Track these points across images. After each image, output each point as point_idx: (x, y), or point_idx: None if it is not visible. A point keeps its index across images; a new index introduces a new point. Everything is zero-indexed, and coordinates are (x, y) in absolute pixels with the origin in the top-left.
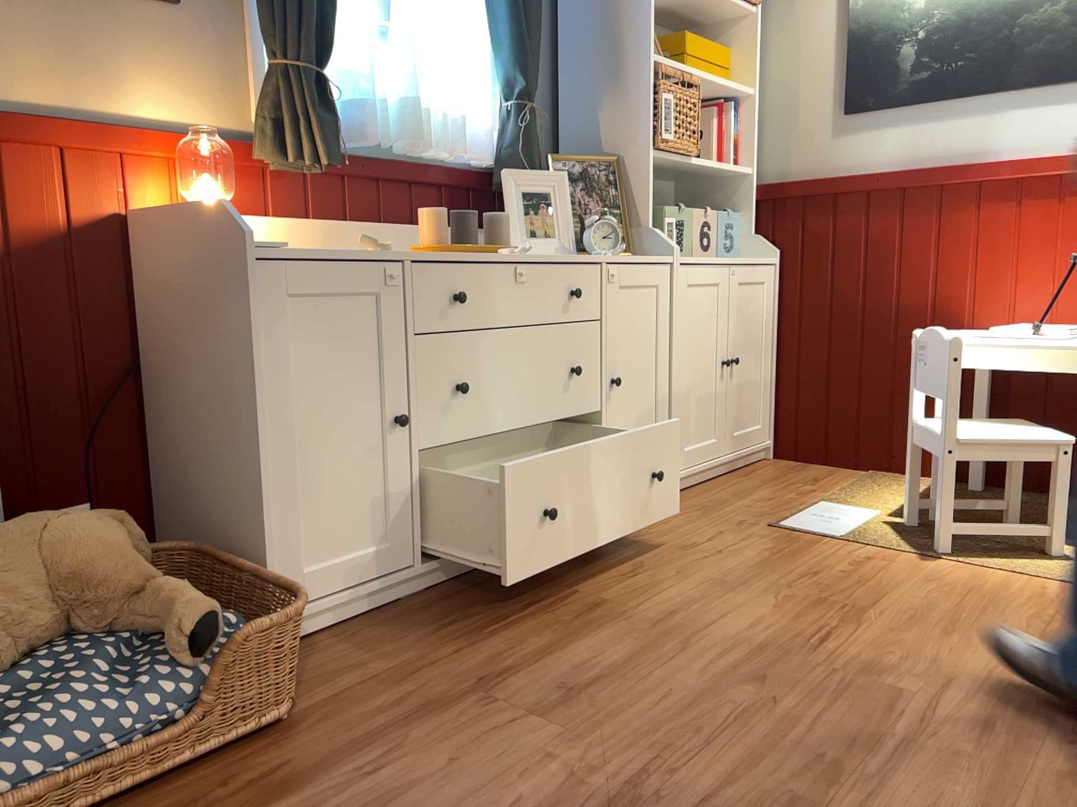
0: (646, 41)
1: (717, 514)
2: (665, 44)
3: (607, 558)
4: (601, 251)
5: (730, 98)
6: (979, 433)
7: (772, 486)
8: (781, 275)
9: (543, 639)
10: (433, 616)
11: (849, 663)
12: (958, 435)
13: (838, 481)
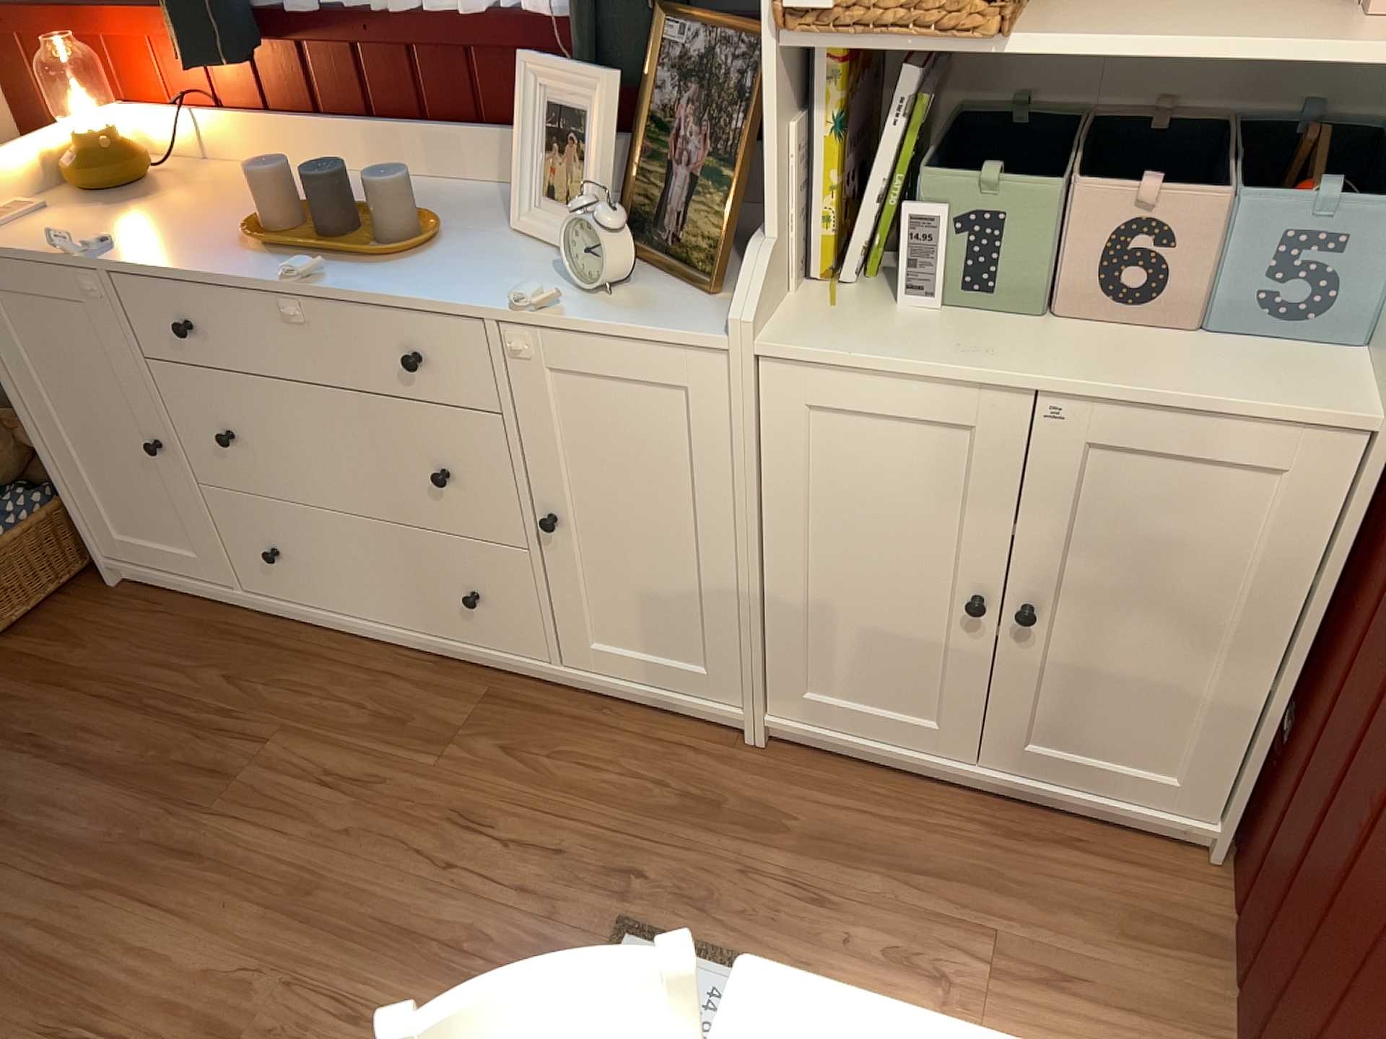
0: None
1: (668, 830)
2: None
3: (400, 740)
4: (519, 289)
5: None
6: None
7: (933, 894)
8: None
9: (126, 752)
10: (199, 648)
11: None
12: None
13: (1078, 1035)
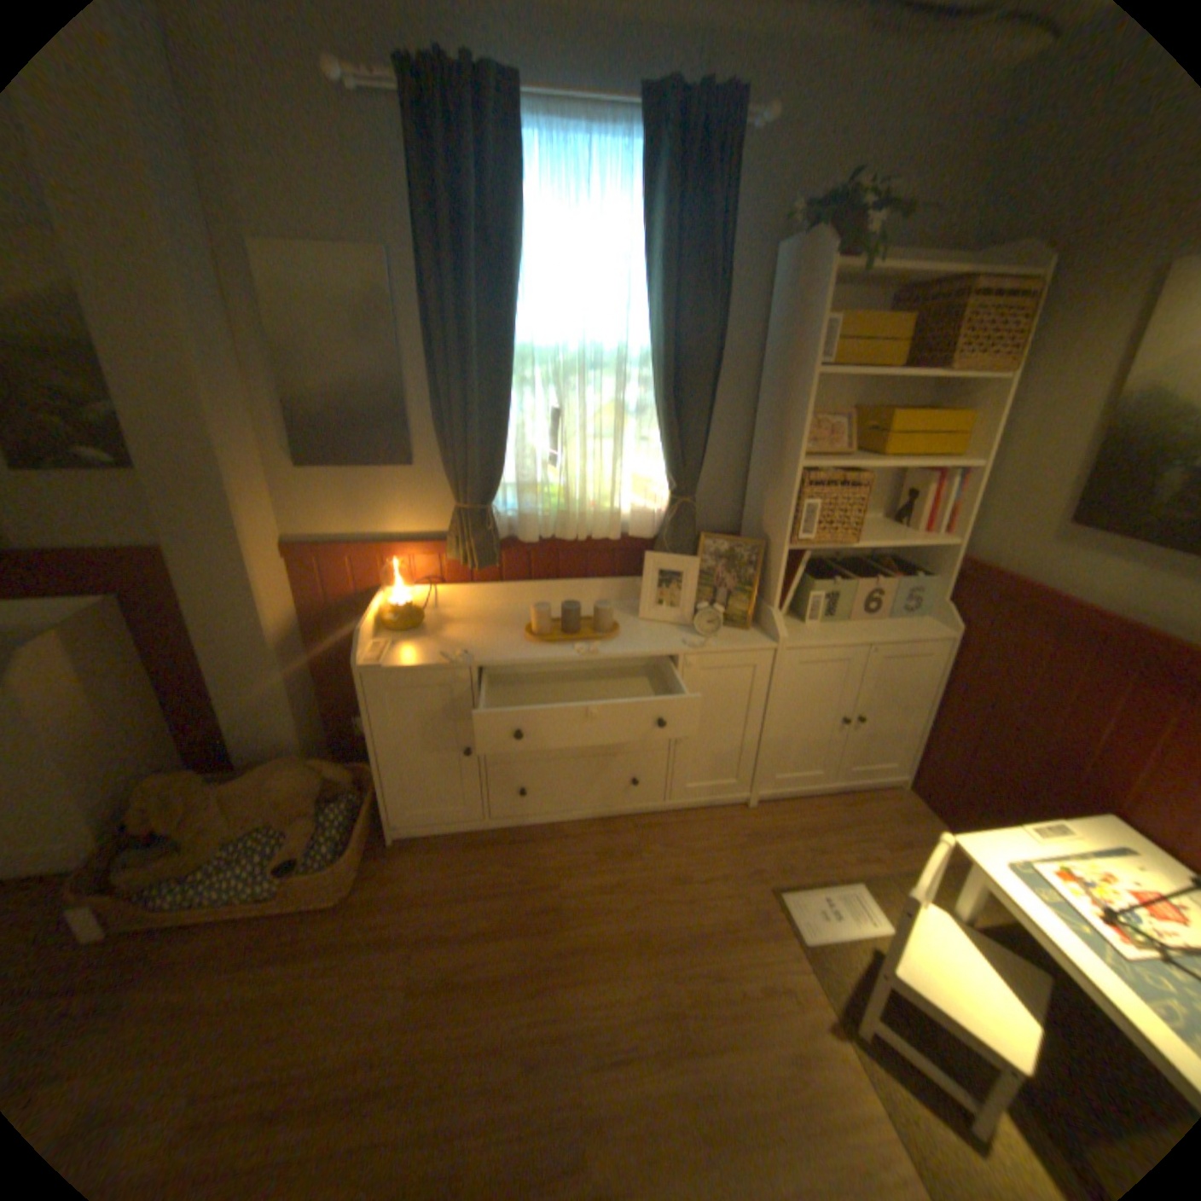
0: (798, 451)
1: (753, 853)
2: (877, 417)
3: (617, 862)
4: (687, 642)
5: (963, 463)
6: (937, 985)
7: (850, 837)
8: (962, 651)
9: (489, 925)
10: (474, 860)
11: (598, 1108)
12: (909, 972)
13: (925, 862)
